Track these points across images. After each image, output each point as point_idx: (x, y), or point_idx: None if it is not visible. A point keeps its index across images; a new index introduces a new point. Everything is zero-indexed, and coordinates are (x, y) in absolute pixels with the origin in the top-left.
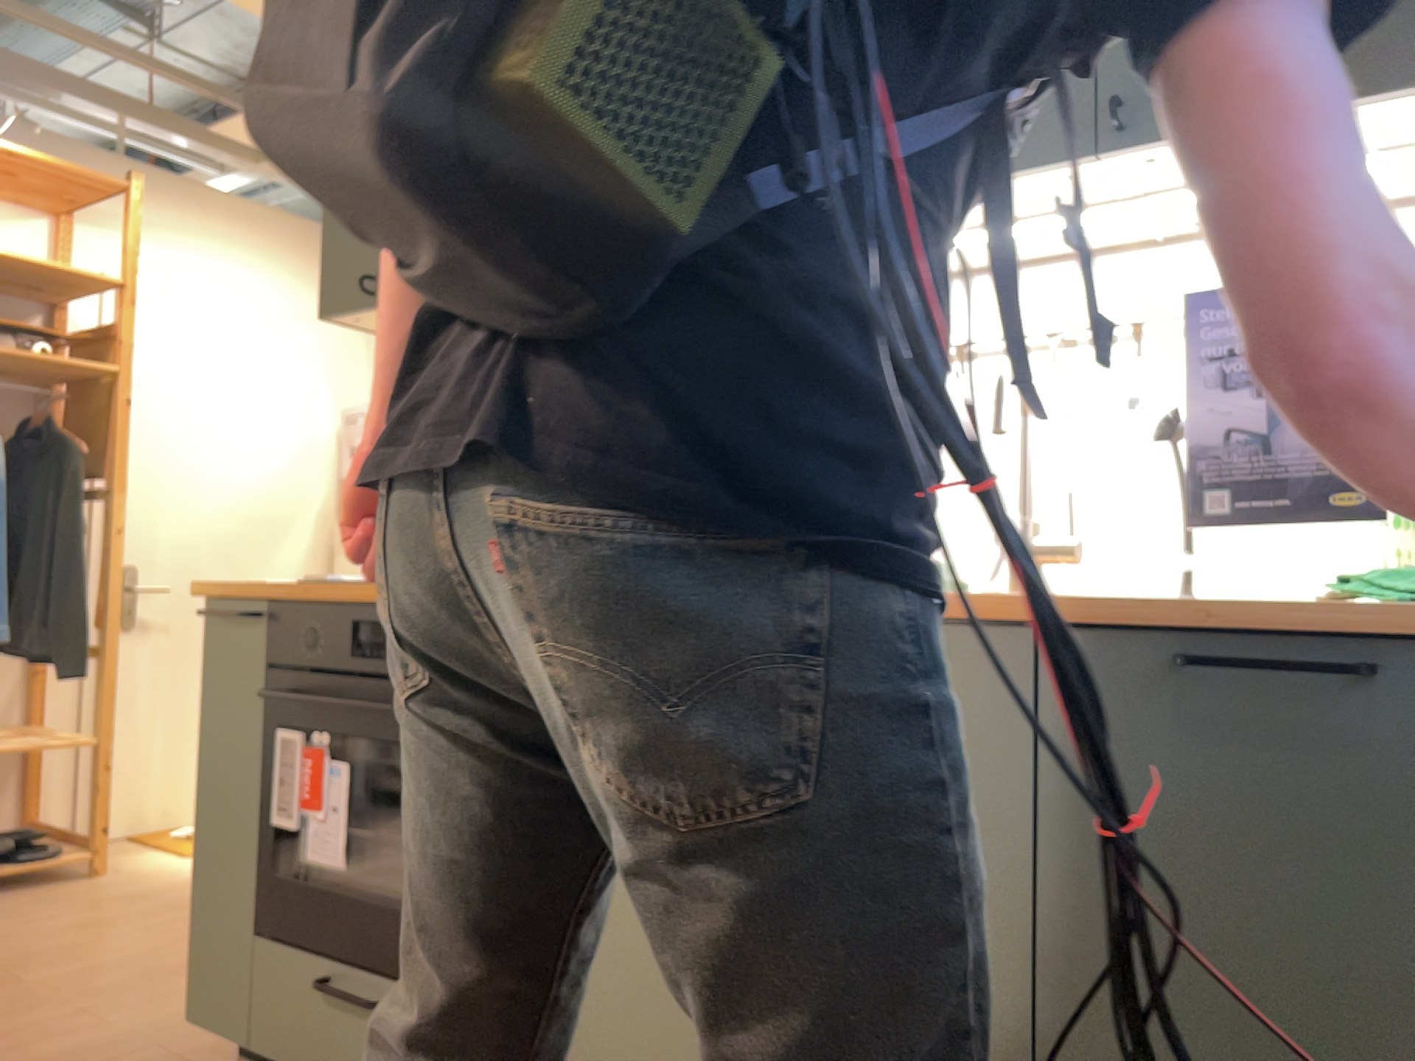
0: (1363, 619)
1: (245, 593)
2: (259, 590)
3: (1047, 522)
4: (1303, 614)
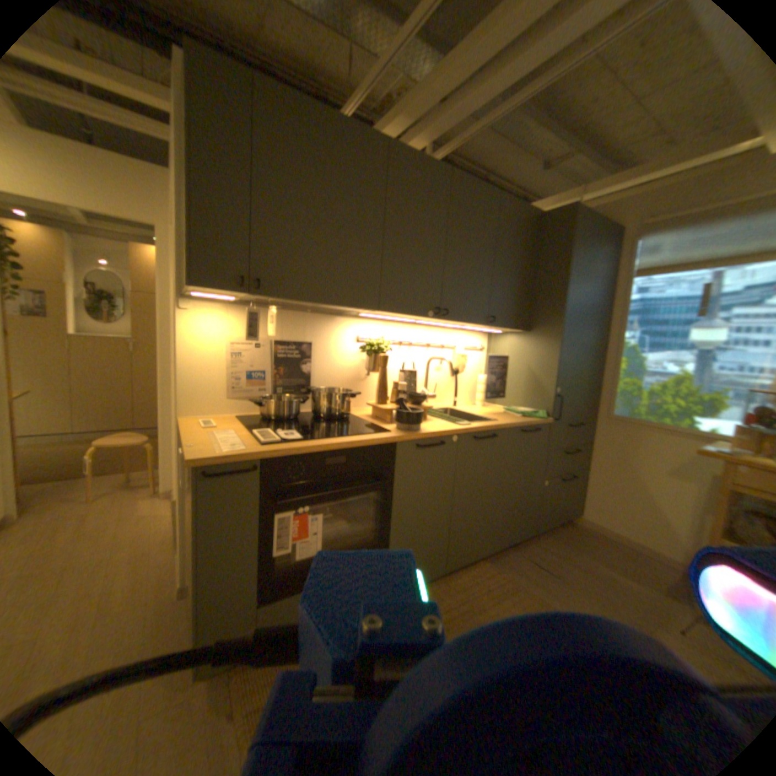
0: (535, 420)
1: (244, 458)
2: (260, 455)
3: (426, 388)
4: (530, 420)
